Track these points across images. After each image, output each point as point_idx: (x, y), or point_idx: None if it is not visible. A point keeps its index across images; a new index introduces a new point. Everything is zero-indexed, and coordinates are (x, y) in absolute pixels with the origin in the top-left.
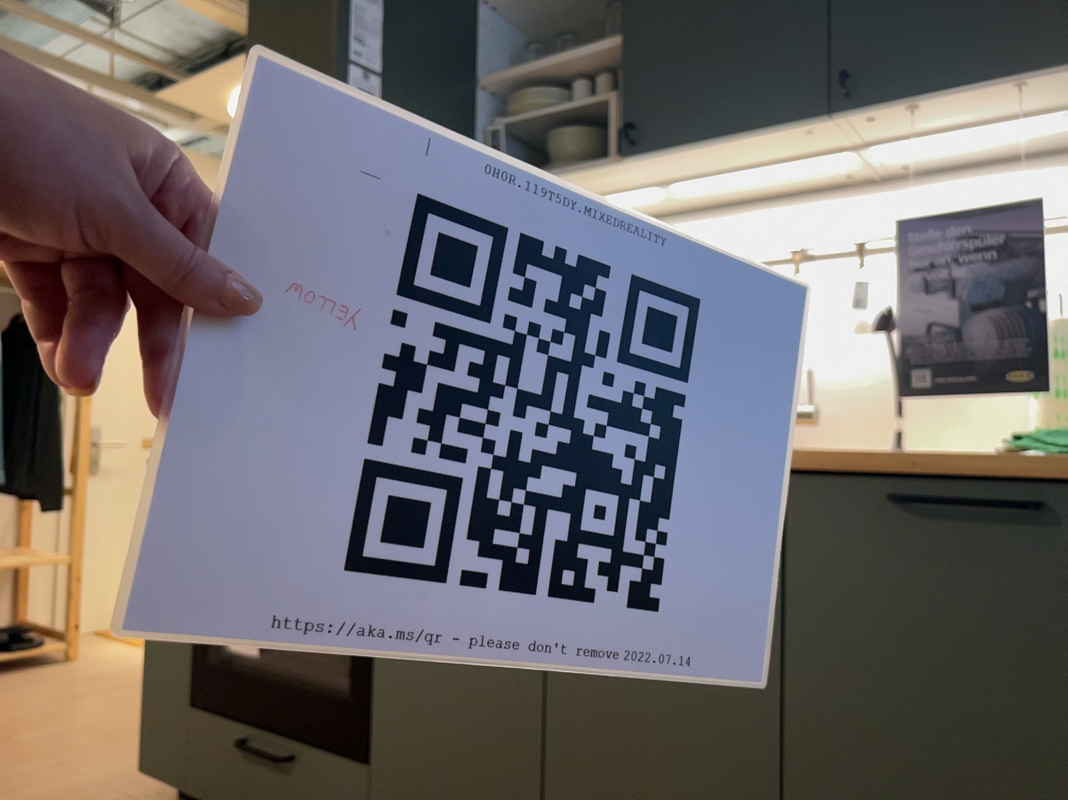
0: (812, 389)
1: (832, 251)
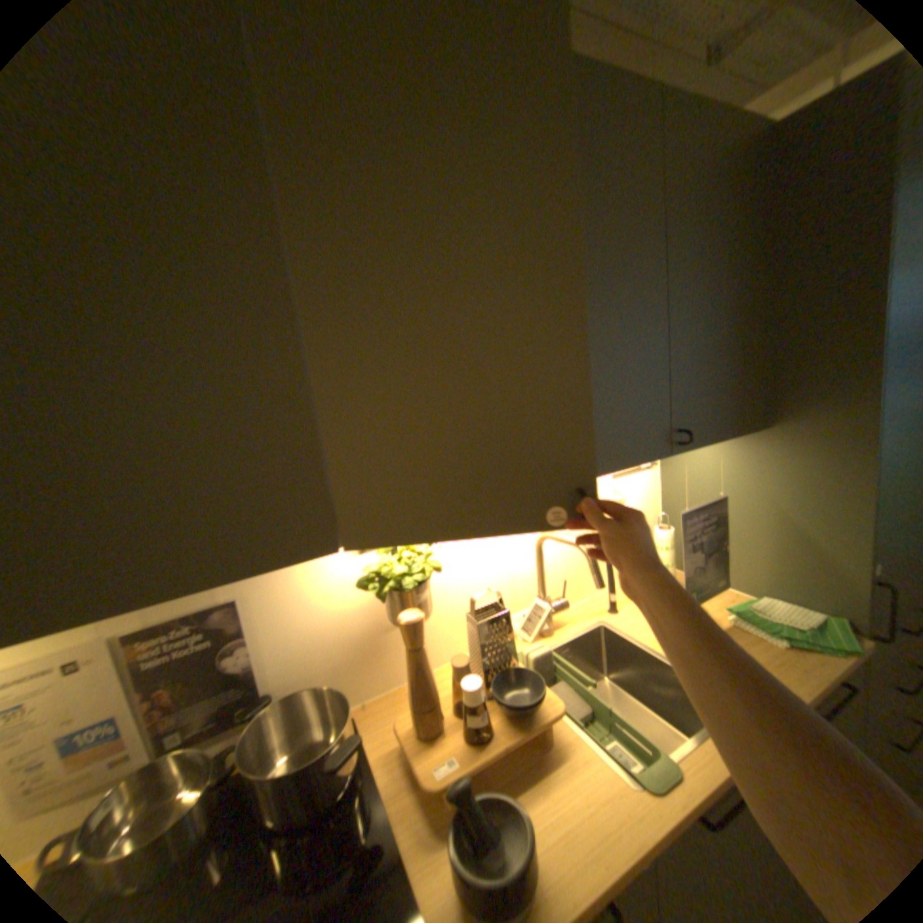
0: (566, 590)
1: None
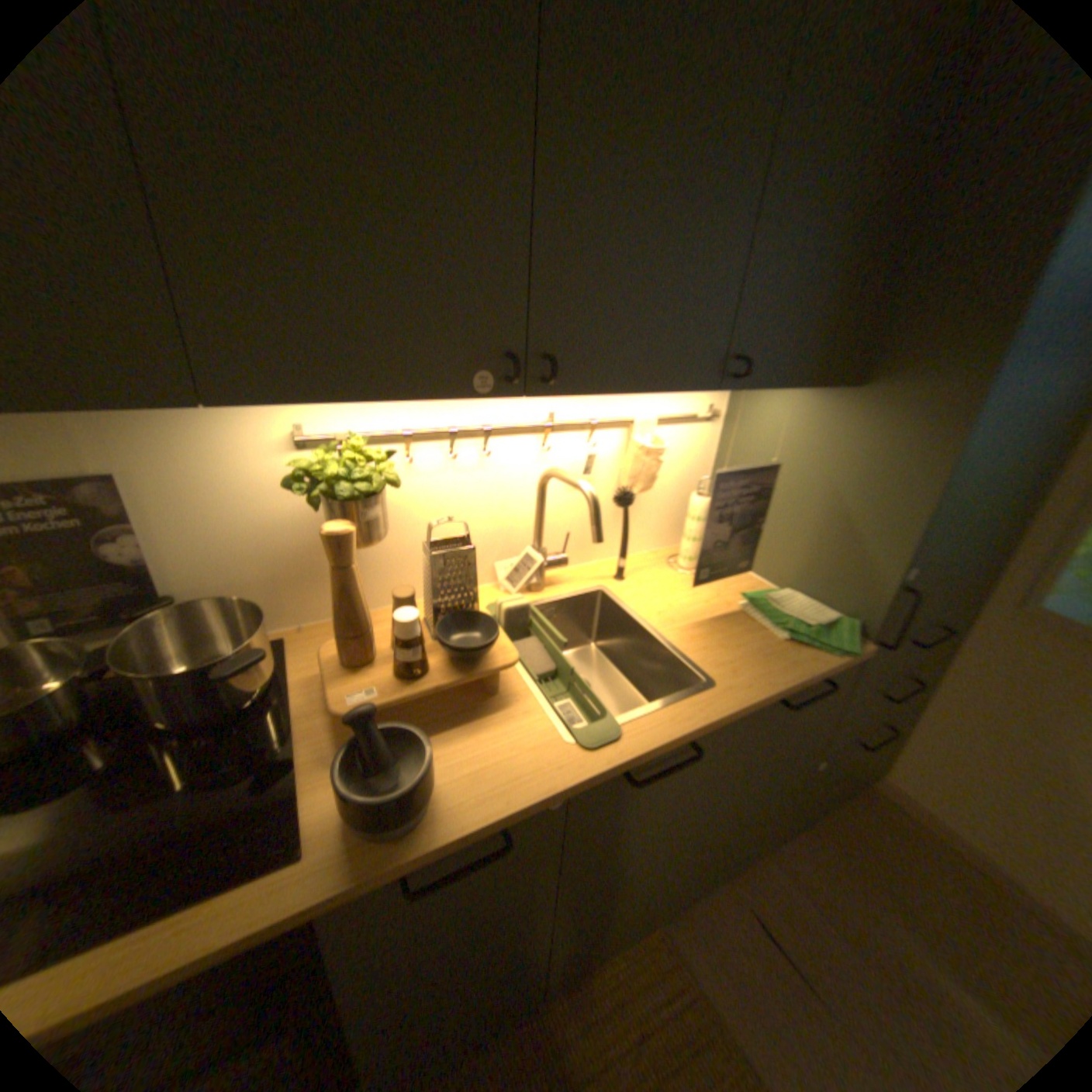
0: (568, 544)
1: (569, 424)
